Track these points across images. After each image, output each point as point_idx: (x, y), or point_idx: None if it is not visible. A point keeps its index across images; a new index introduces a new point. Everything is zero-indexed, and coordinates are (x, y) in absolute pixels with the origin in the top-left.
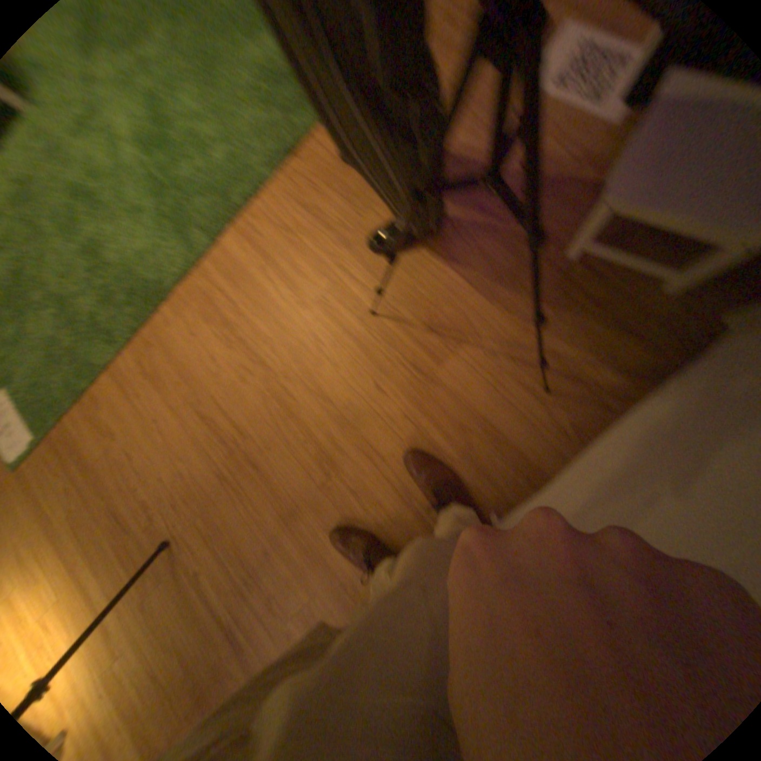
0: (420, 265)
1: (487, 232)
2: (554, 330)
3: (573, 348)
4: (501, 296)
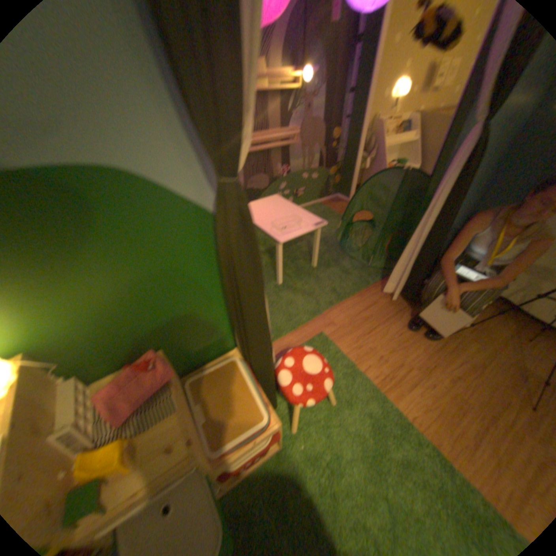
0: (488, 380)
1: (461, 350)
2: (497, 335)
3: (502, 331)
4: (490, 349)
